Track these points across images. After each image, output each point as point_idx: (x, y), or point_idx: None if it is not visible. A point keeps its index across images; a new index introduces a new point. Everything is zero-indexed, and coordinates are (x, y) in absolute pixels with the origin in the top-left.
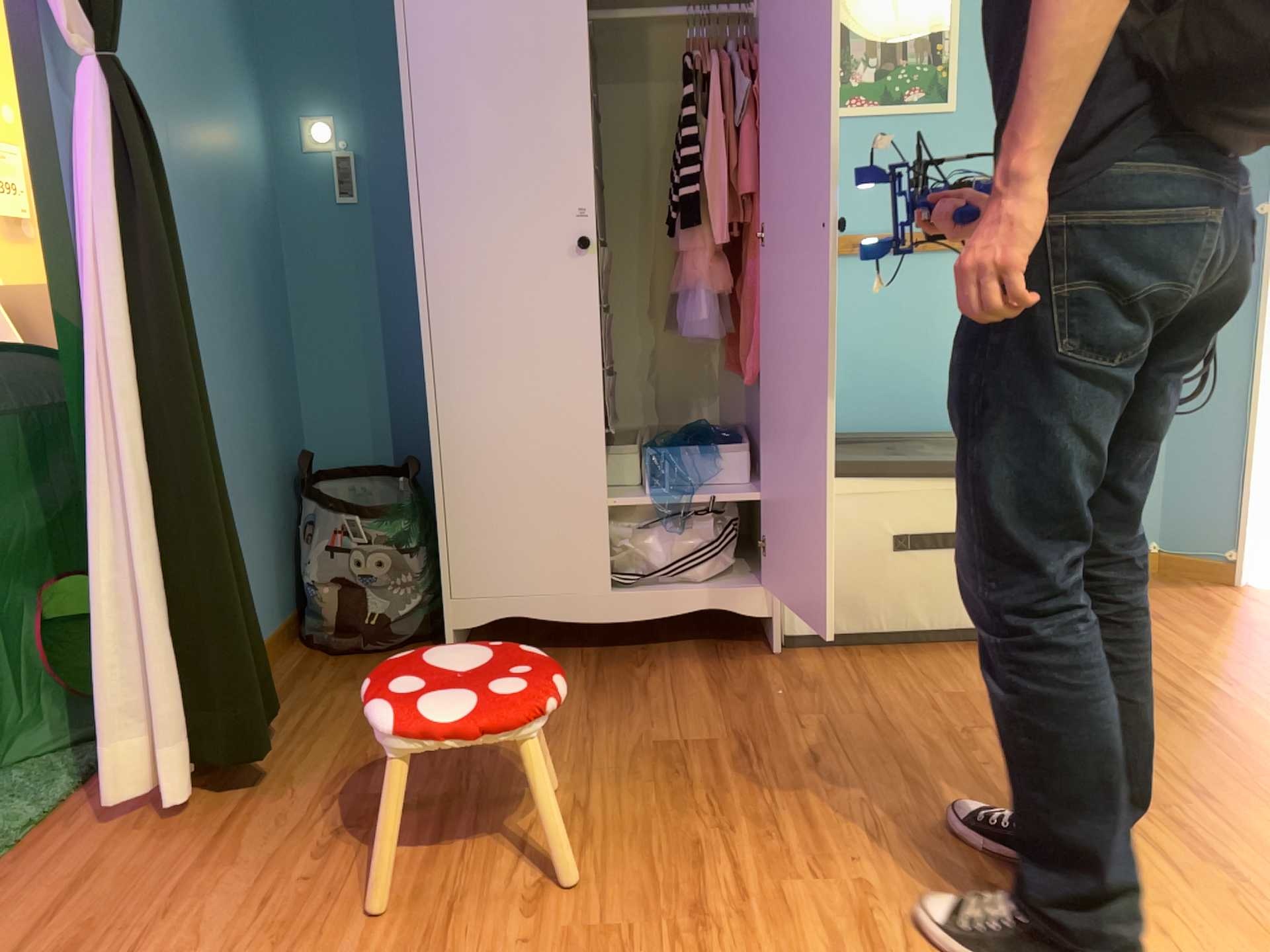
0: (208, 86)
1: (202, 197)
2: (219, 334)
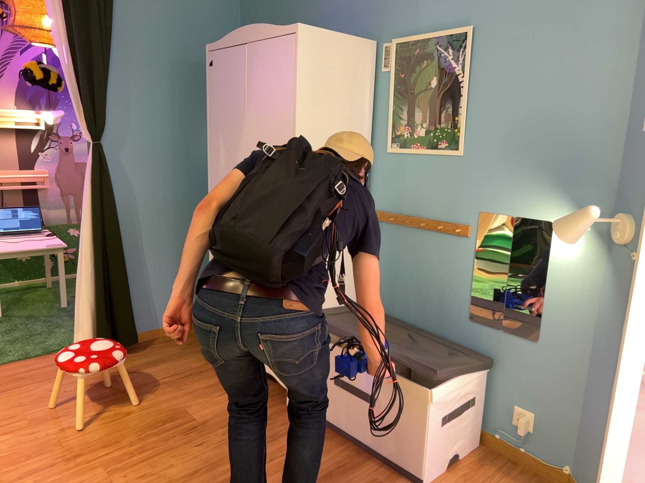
0: (190, 131)
1: (176, 170)
2: (178, 215)
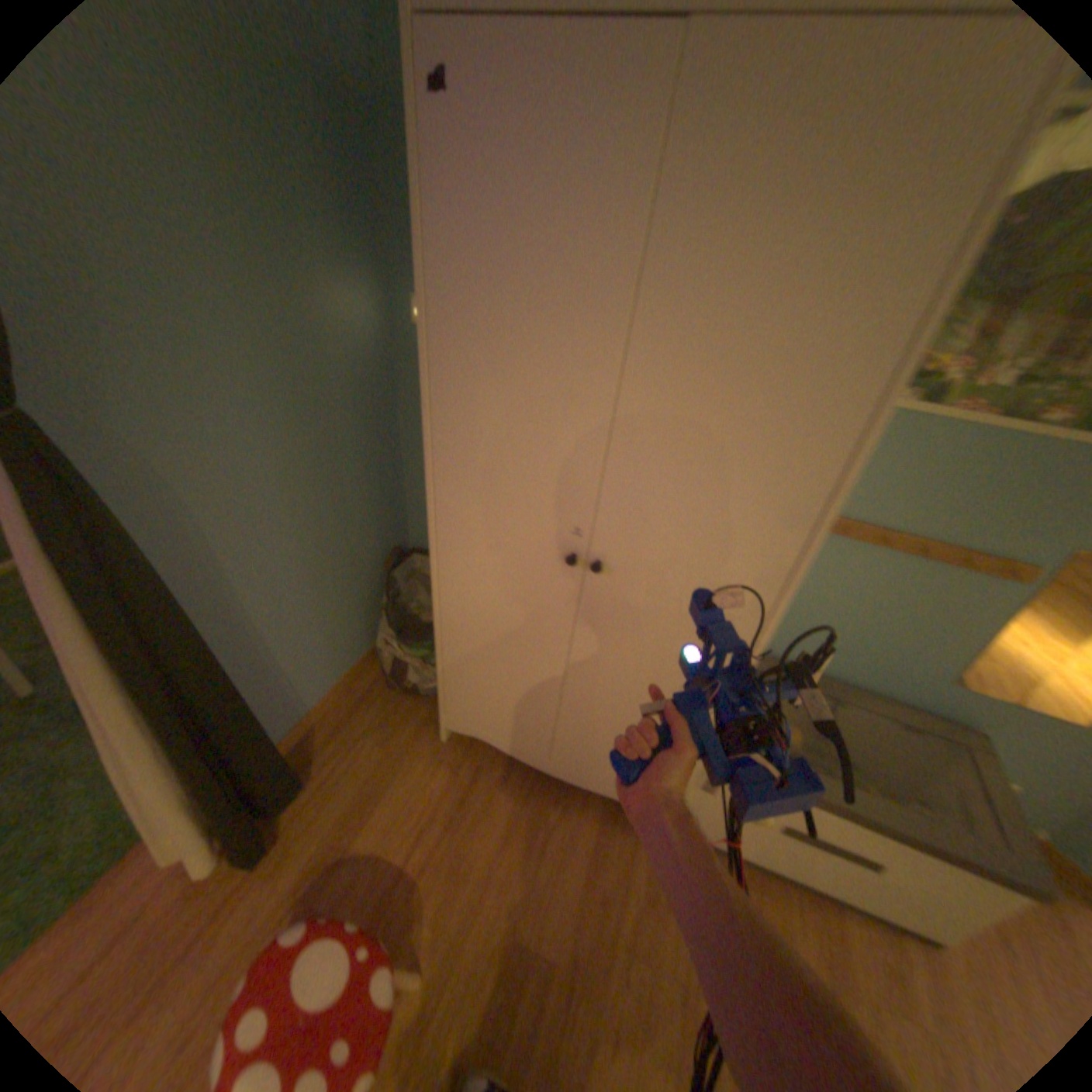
0: (288, 293)
1: (277, 408)
2: (302, 510)
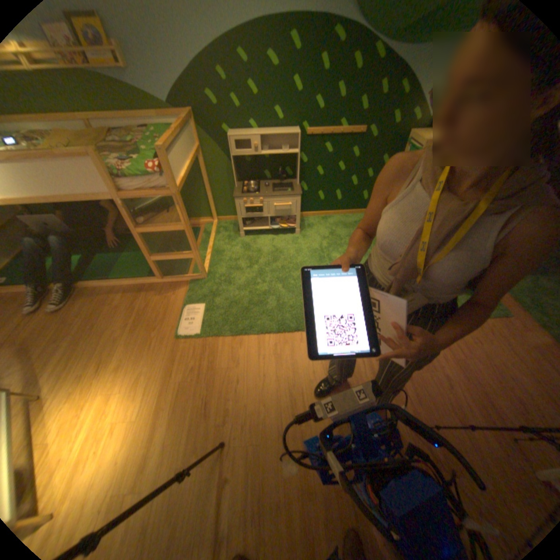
0: None
1: None
2: None
